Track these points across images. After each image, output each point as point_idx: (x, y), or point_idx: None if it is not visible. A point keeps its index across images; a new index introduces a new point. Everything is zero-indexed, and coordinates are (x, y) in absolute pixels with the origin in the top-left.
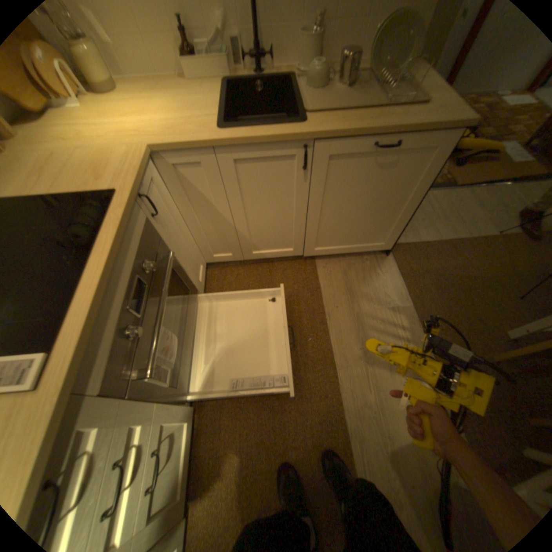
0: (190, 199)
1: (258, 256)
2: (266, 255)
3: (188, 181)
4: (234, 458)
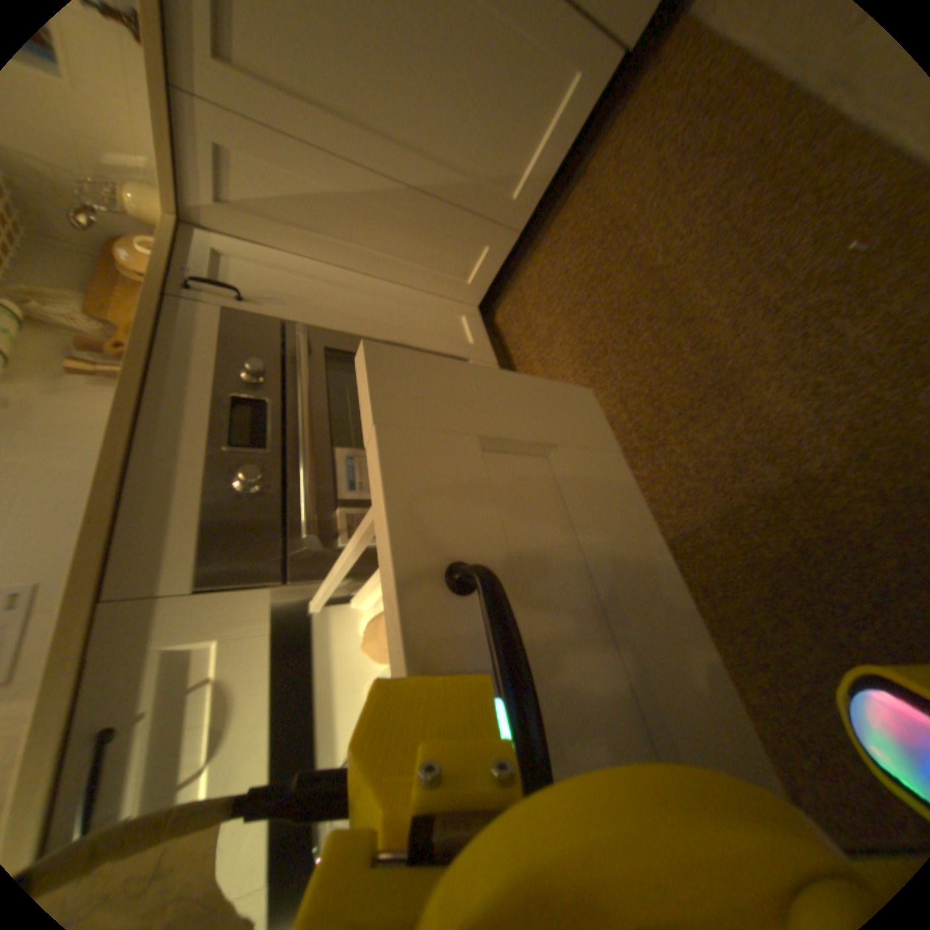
0: (310, 215)
1: (538, 182)
2: (551, 158)
3: (266, 188)
4: (724, 644)
